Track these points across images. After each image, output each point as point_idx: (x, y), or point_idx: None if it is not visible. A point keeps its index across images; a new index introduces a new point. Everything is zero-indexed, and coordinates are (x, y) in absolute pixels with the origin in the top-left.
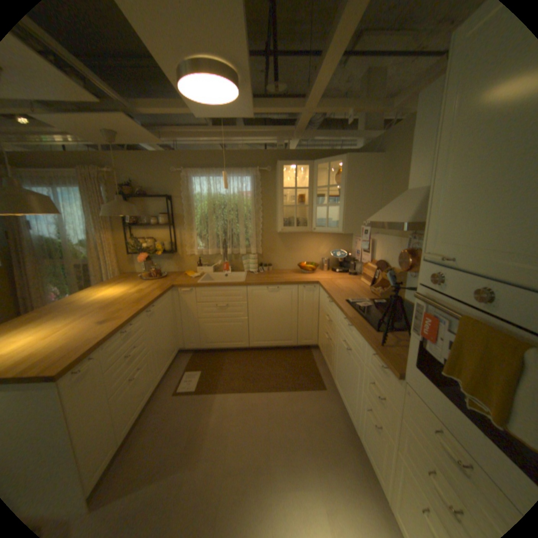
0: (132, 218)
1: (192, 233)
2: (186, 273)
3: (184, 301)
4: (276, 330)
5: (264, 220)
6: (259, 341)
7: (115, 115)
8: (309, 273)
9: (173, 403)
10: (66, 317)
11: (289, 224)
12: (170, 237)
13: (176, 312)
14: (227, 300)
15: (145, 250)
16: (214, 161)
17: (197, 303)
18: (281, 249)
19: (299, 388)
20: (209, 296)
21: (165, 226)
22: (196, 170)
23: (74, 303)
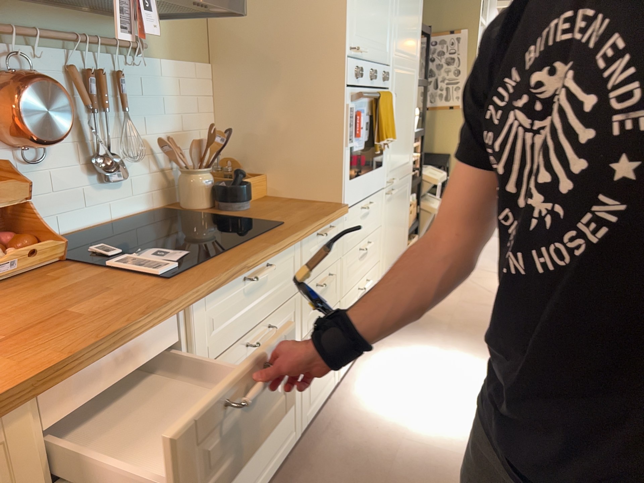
0: None
1: None
2: None
3: None
4: None
5: None
6: None
7: None
8: None
9: None
10: None
11: None
12: None
13: None
14: None
15: None
16: None
17: None
18: None
19: None
20: None
21: None
22: None
23: None
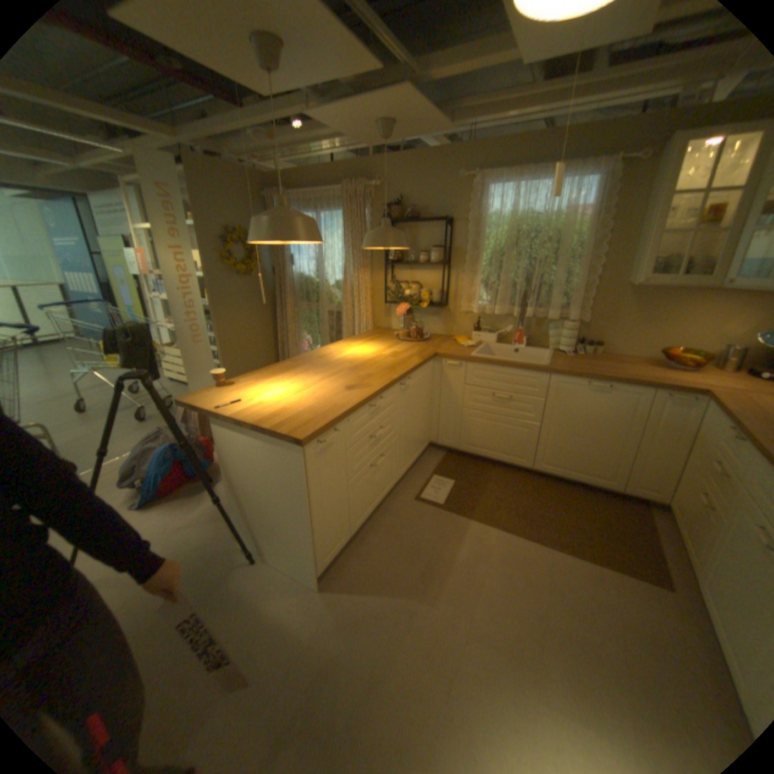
0: (397, 253)
1: (475, 278)
2: (456, 339)
3: (447, 378)
4: (588, 456)
5: (608, 260)
6: (553, 466)
7: (398, 89)
8: (688, 370)
9: (415, 510)
10: (317, 373)
11: (667, 269)
12: (442, 282)
13: (434, 392)
14: (513, 390)
15: (407, 300)
16: (533, 151)
17: (466, 385)
18: (632, 317)
19: (618, 566)
20: (486, 379)
21: (438, 266)
22: (500, 171)
23: (325, 357)
